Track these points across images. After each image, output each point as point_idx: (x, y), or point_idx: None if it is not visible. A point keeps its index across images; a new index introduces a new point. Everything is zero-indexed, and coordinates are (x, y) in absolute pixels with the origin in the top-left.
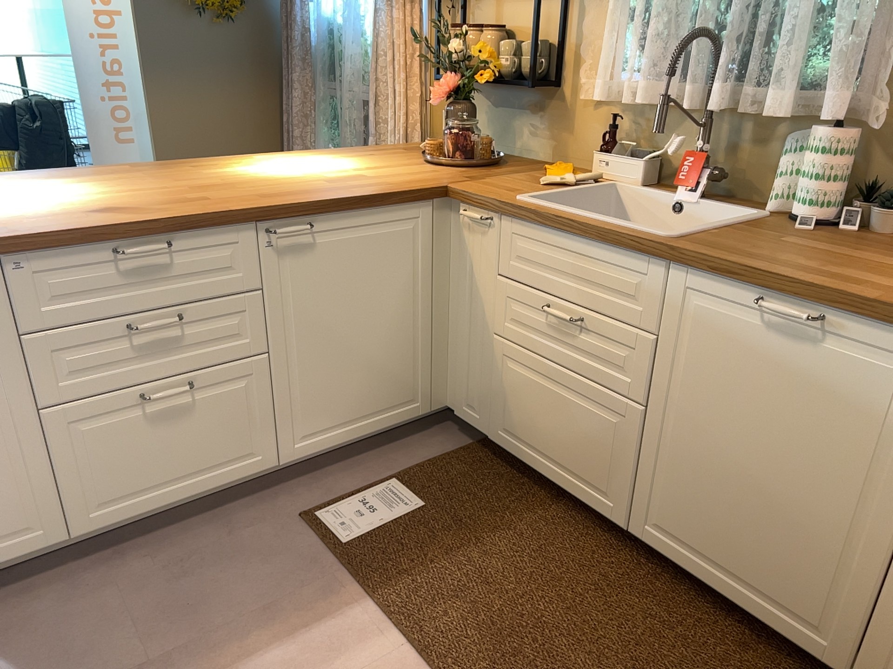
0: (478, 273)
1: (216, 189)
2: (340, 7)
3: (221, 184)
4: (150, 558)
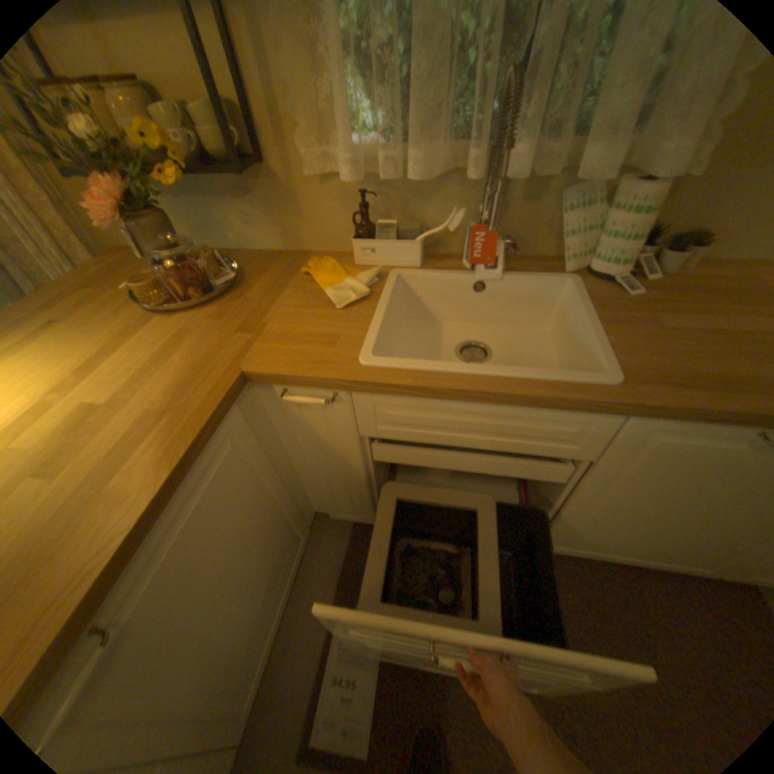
0: (328, 437)
1: None
2: None
3: None
4: None
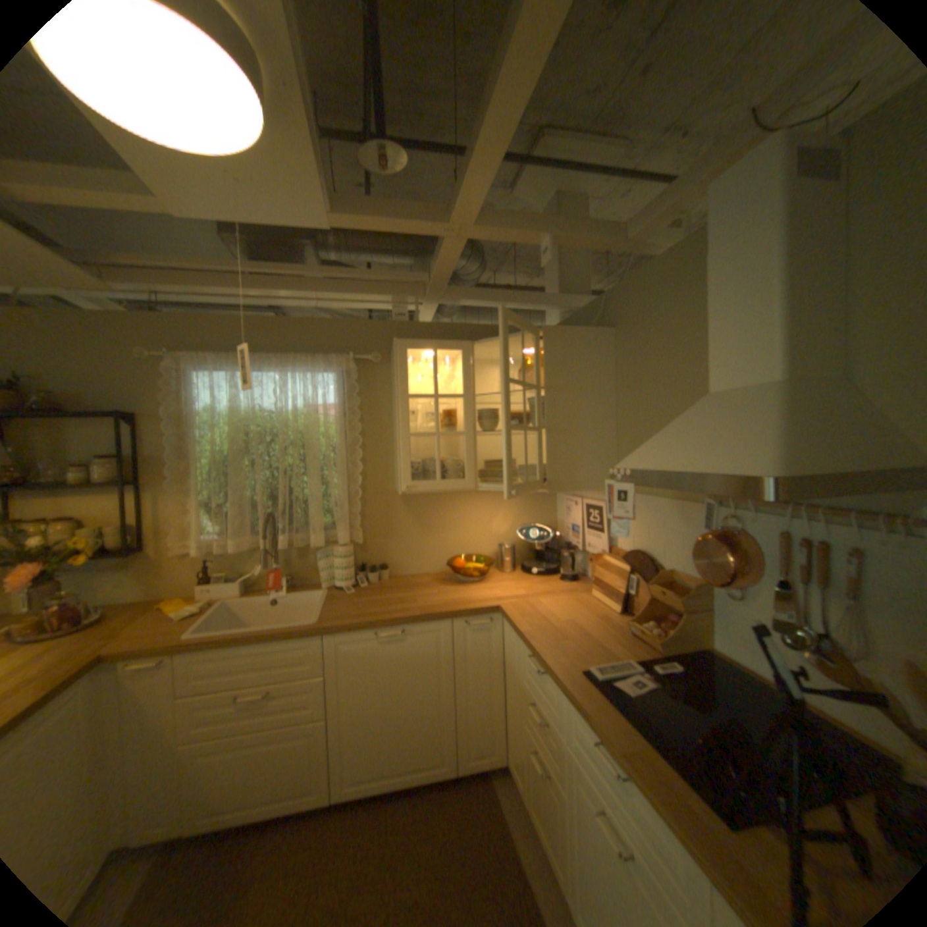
0: (150, 707)
1: None
2: None
3: None
4: None
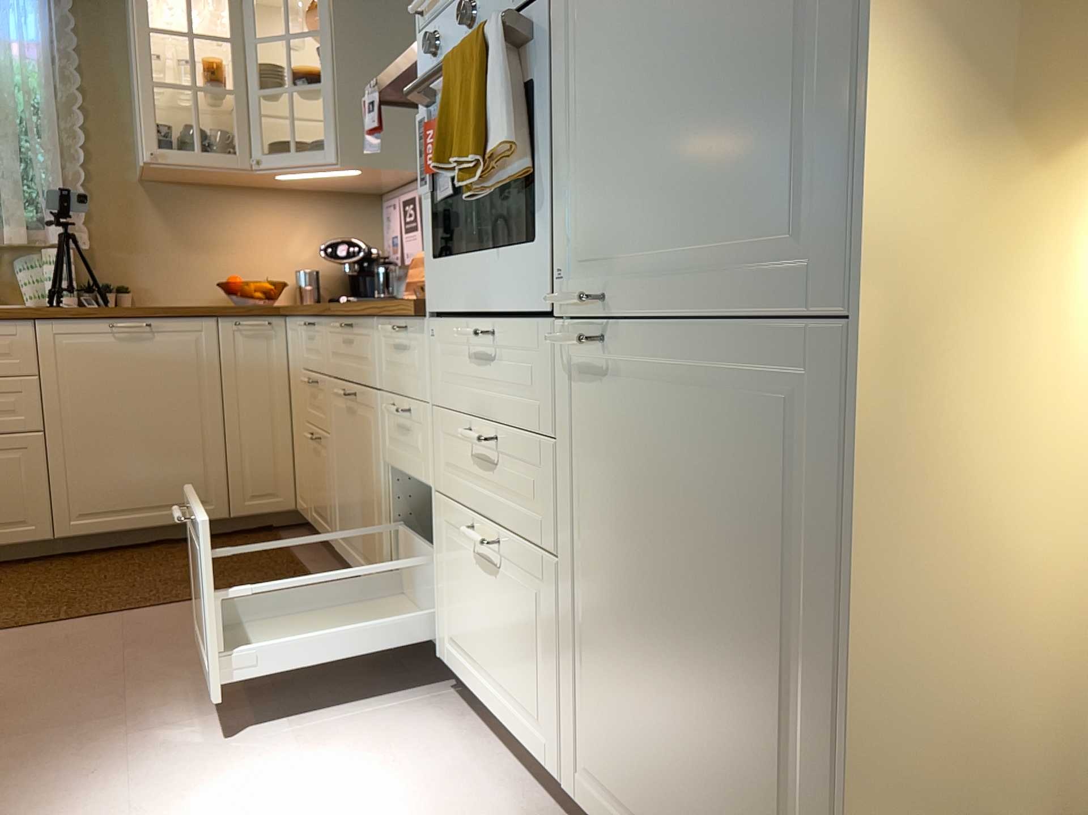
0: None
1: None
2: None
3: None
4: None
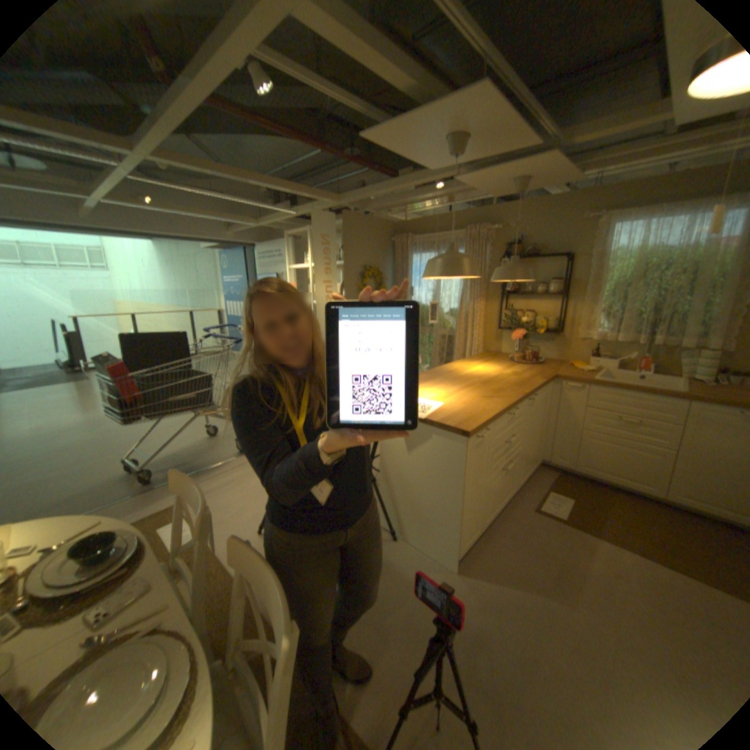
0: (573, 406)
1: (489, 383)
2: (427, 298)
3: (484, 381)
4: (502, 538)
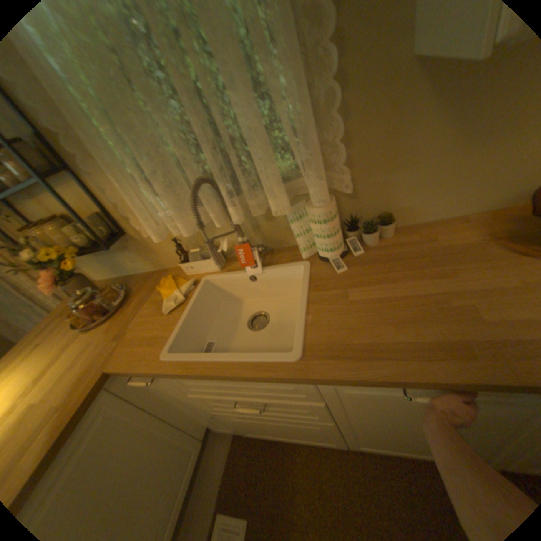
0: (171, 396)
1: None
2: None
3: None
4: None
